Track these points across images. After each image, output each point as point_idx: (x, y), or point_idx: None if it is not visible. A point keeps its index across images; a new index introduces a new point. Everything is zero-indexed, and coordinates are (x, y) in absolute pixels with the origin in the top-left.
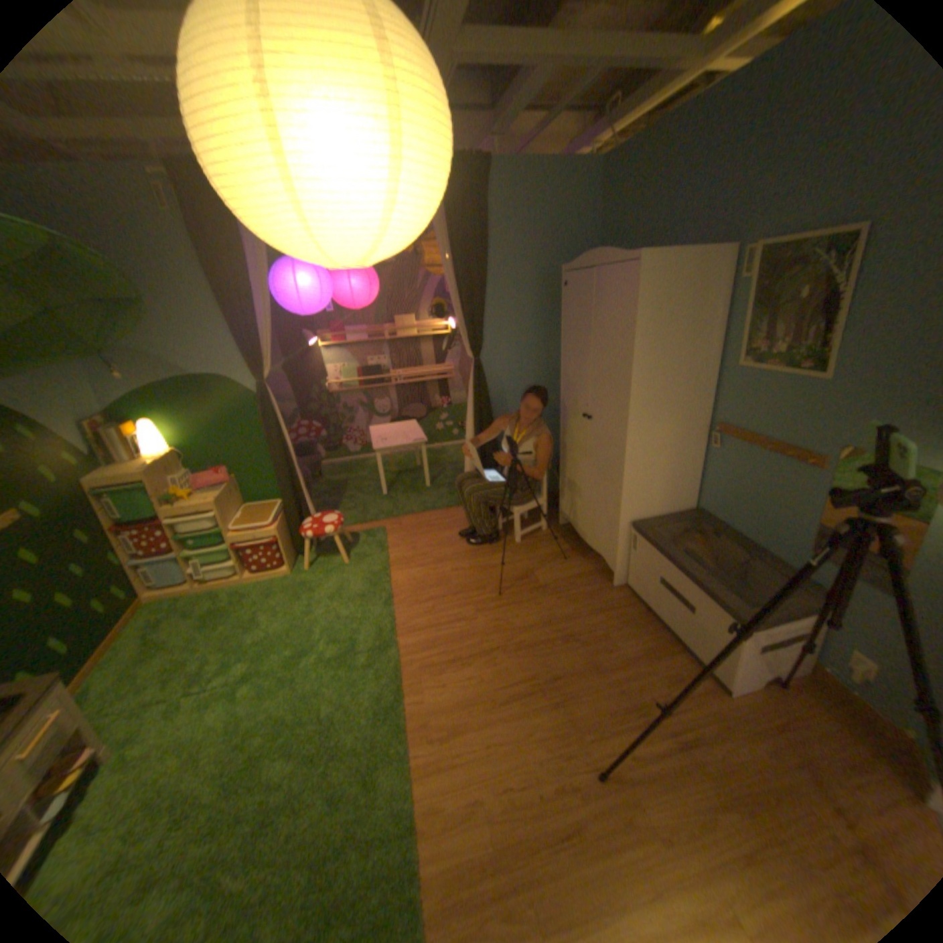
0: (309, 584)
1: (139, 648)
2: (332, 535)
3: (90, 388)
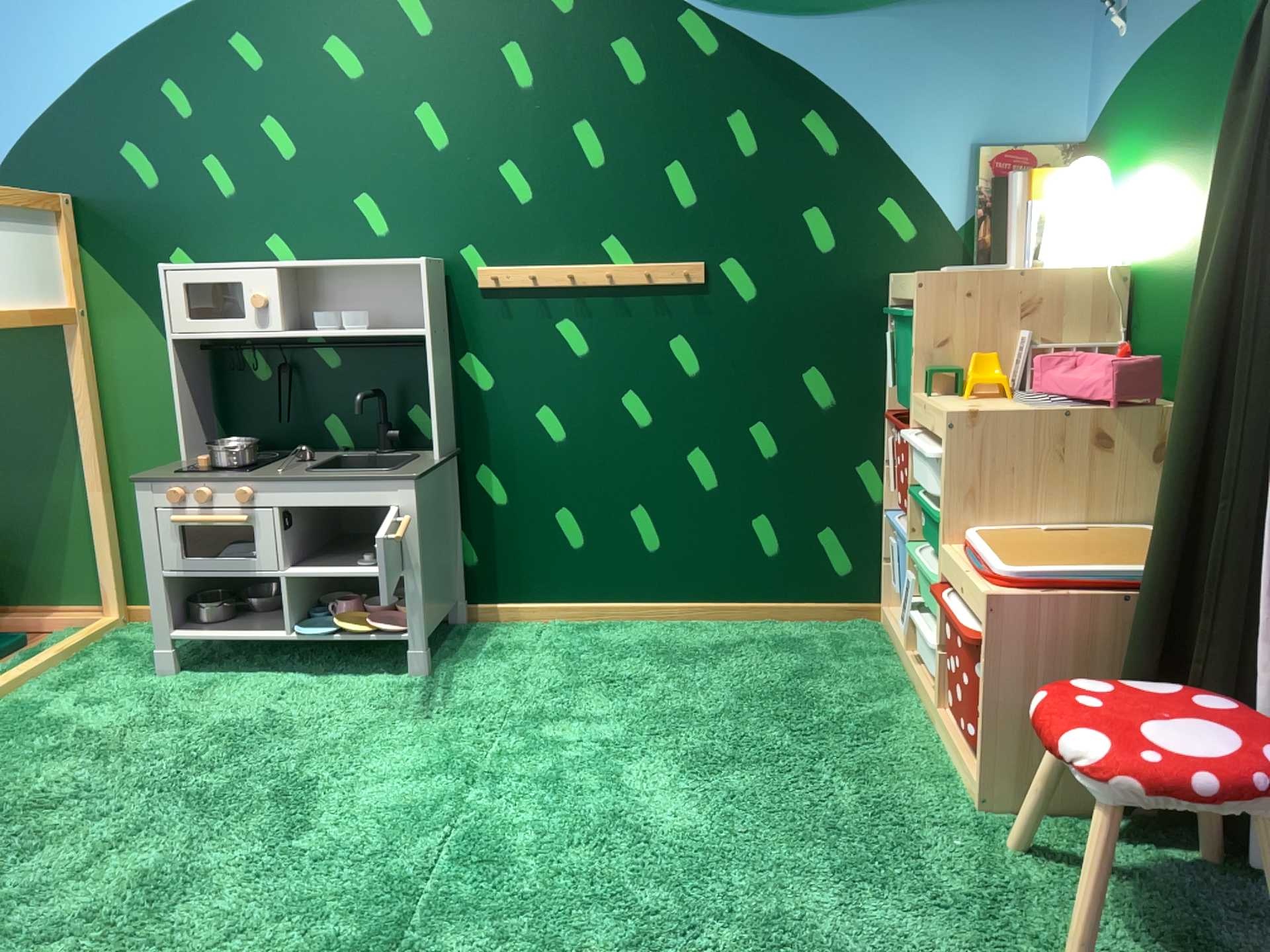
0: (918, 868)
1: (717, 647)
2: (1089, 785)
3: (1084, 71)
